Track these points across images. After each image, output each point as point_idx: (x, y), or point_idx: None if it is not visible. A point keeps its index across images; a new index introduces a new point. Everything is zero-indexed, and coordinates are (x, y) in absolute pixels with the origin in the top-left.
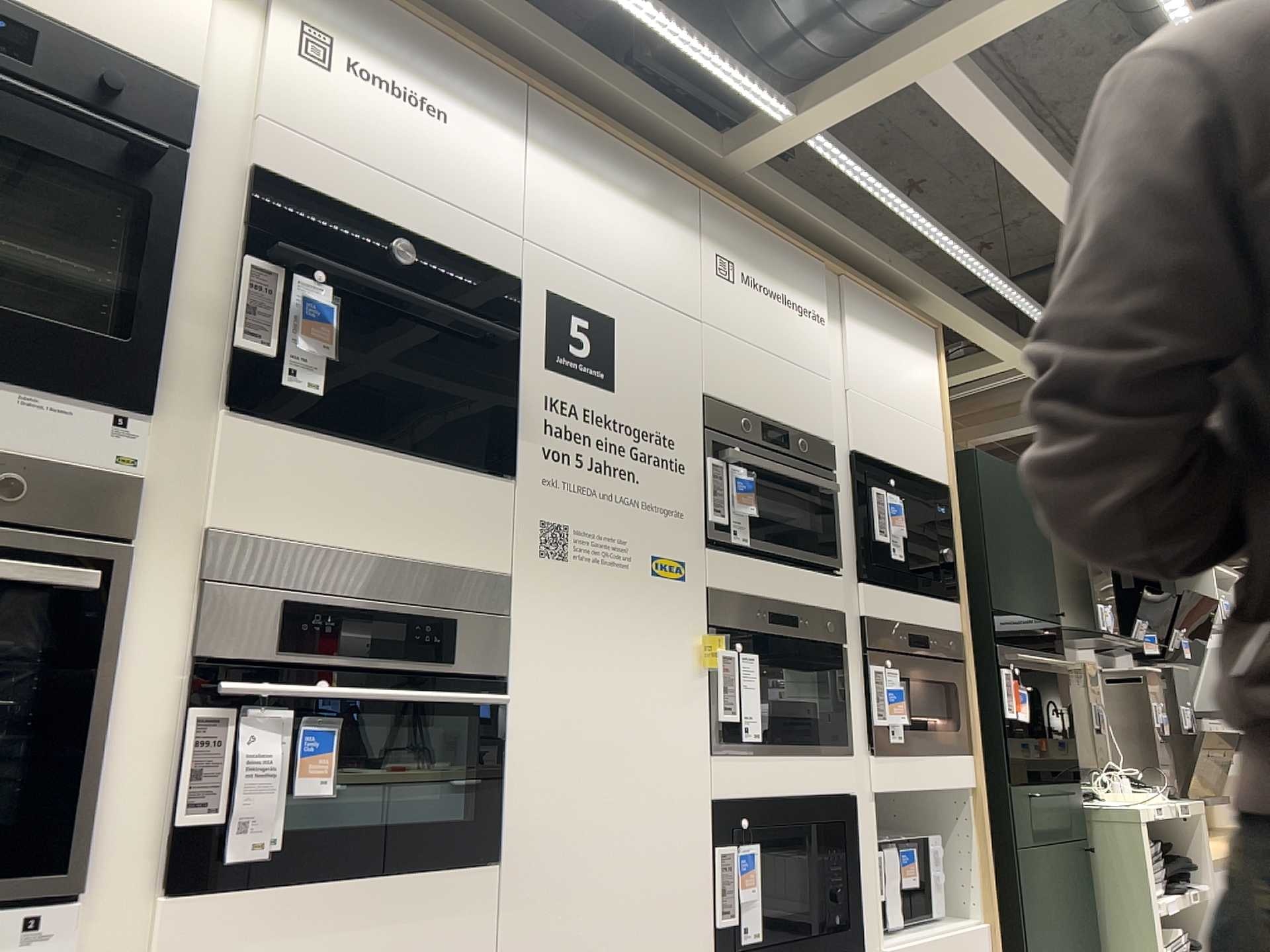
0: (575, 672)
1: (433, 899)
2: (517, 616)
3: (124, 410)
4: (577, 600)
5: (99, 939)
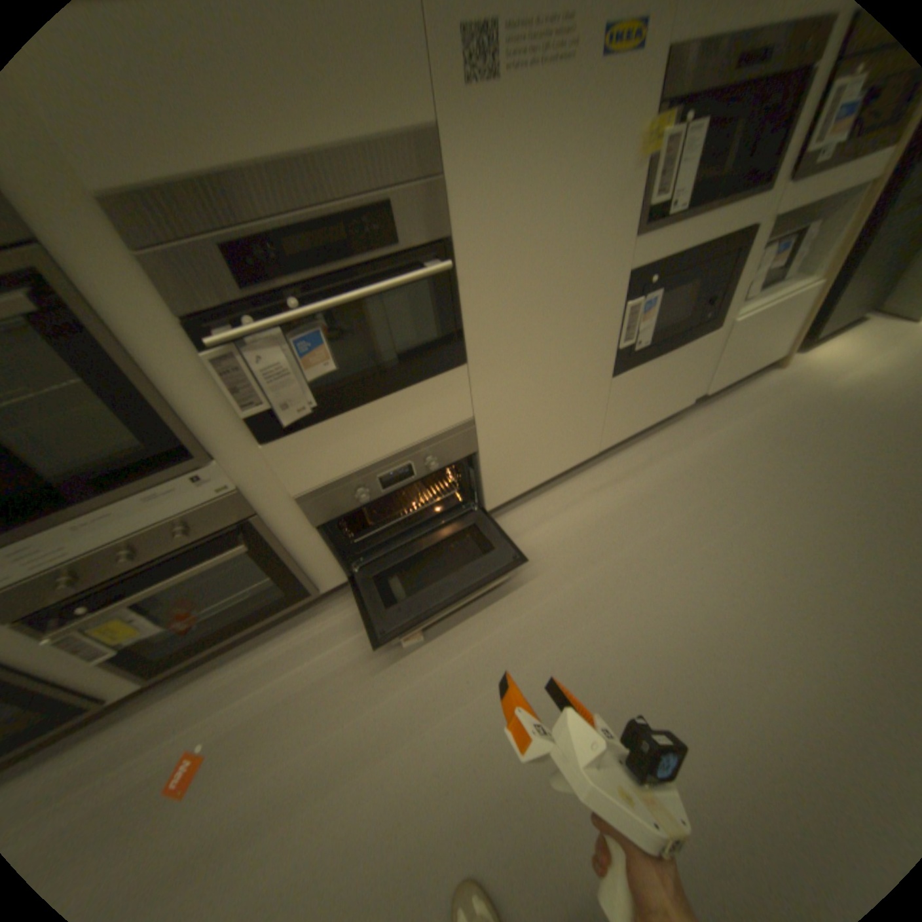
0: (513, 208)
1: (424, 395)
2: (449, 172)
3: None
4: (511, 127)
5: (239, 467)
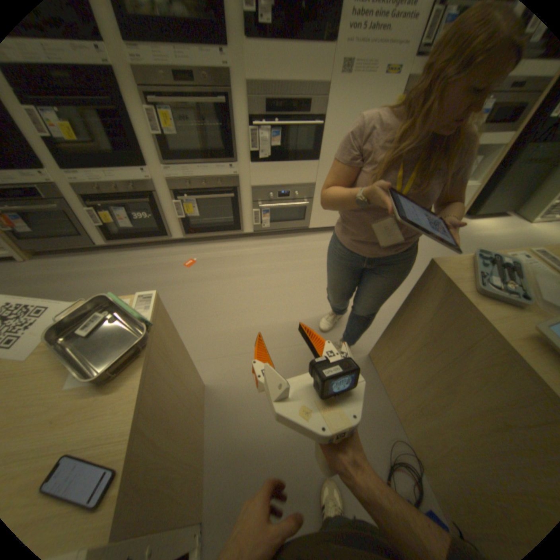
0: (346, 112)
1: (301, 166)
2: (329, 95)
3: (219, 47)
4: (351, 87)
5: (241, 168)
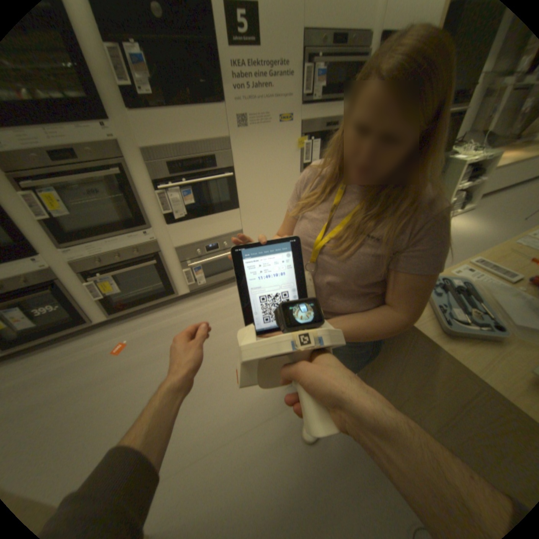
0: (253, 160)
1: (223, 217)
2: (232, 149)
3: (100, 121)
4: (251, 138)
5: (158, 232)
